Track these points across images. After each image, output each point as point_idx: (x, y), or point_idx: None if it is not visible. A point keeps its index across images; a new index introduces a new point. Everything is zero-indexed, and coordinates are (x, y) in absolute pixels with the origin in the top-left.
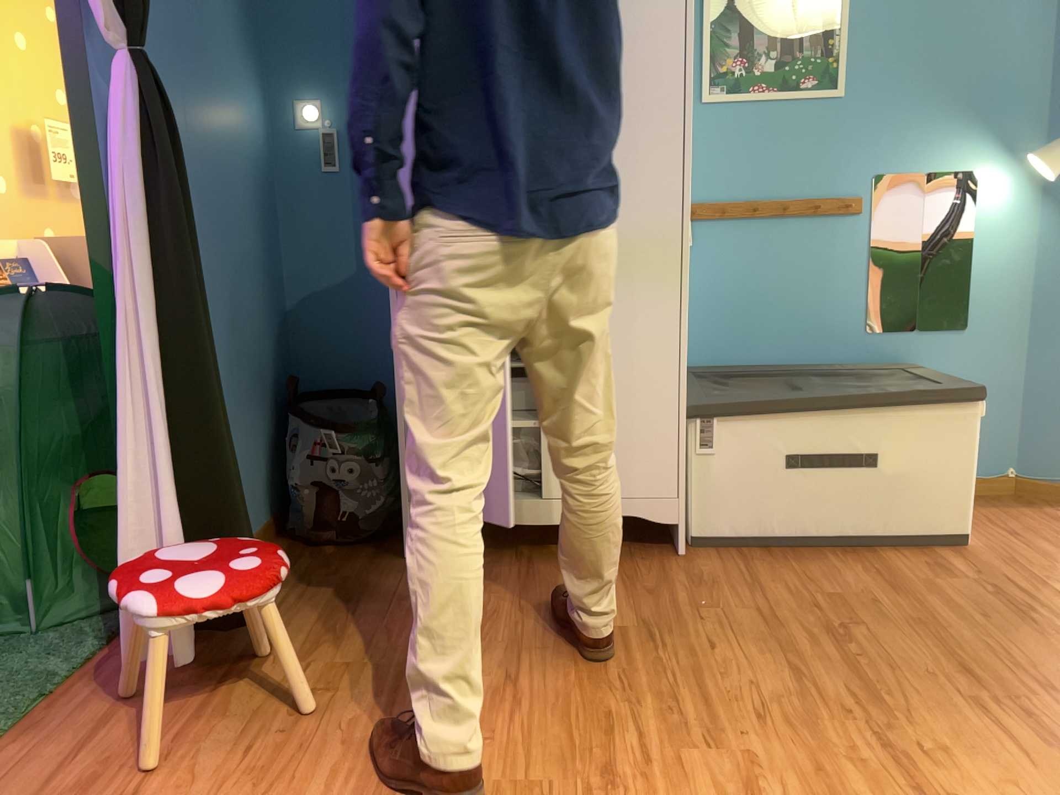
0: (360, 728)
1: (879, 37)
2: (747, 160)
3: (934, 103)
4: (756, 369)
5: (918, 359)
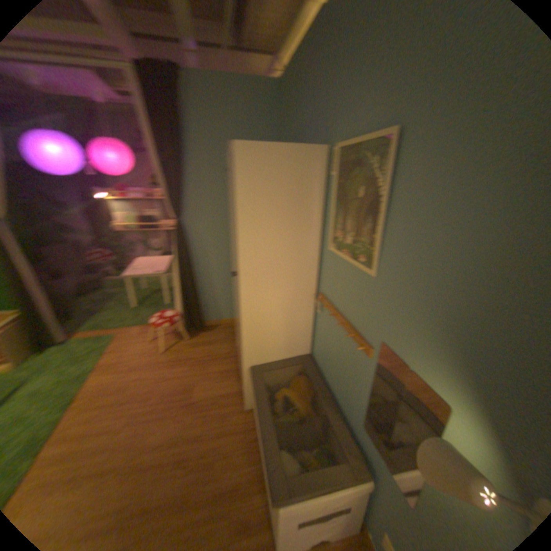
0: (153, 363)
1: (404, 240)
2: (338, 287)
3: (431, 318)
4: (322, 386)
5: (383, 479)
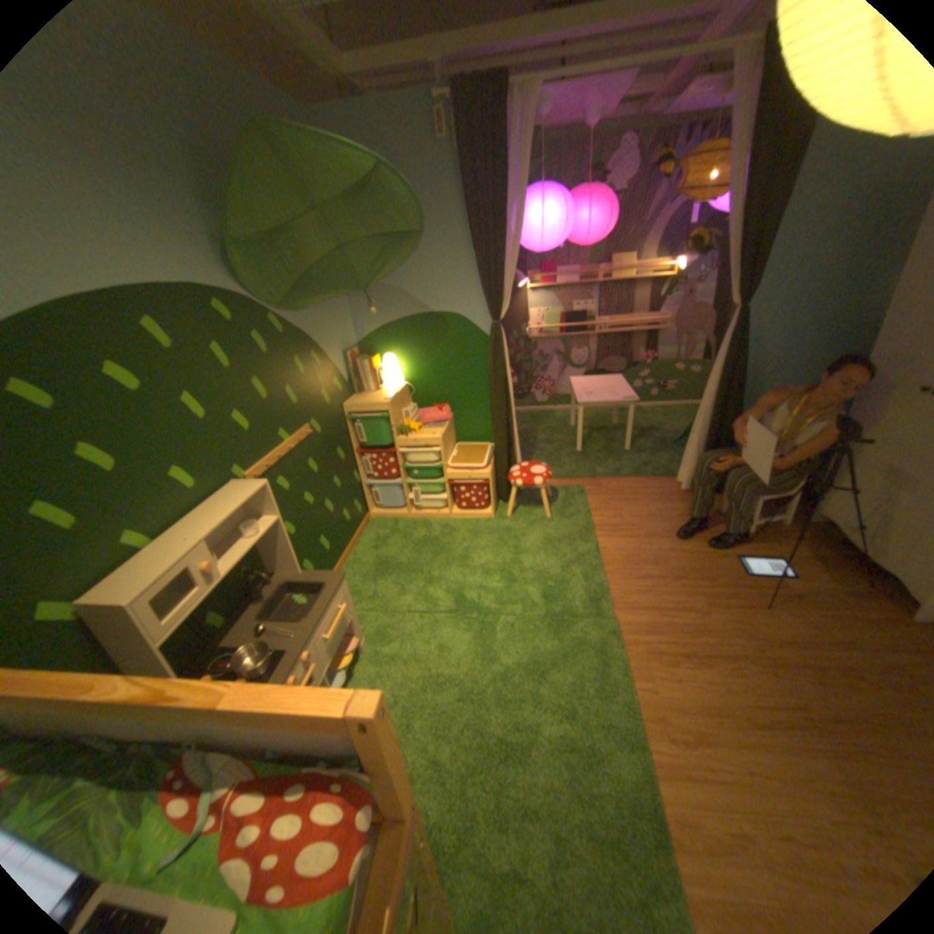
0: (678, 530)
1: None
2: None
3: None
4: None
5: None
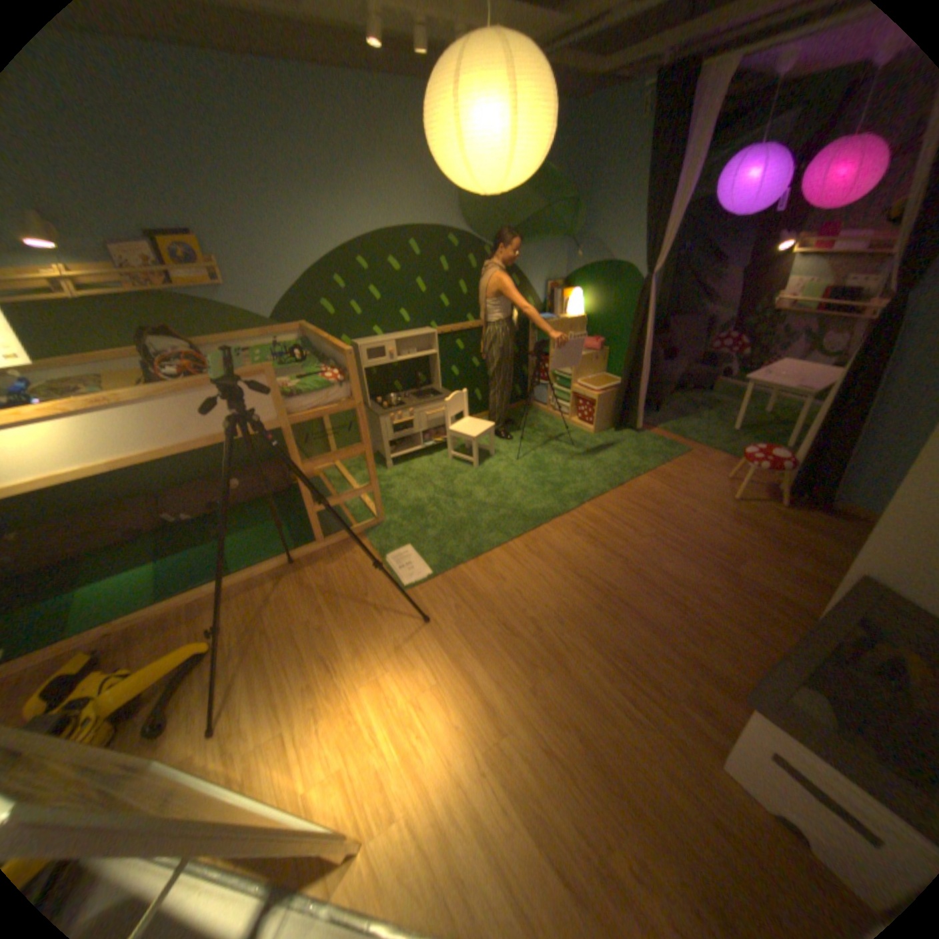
0: (719, 504)
1: None
2: None
3: None
4: None
5: None
